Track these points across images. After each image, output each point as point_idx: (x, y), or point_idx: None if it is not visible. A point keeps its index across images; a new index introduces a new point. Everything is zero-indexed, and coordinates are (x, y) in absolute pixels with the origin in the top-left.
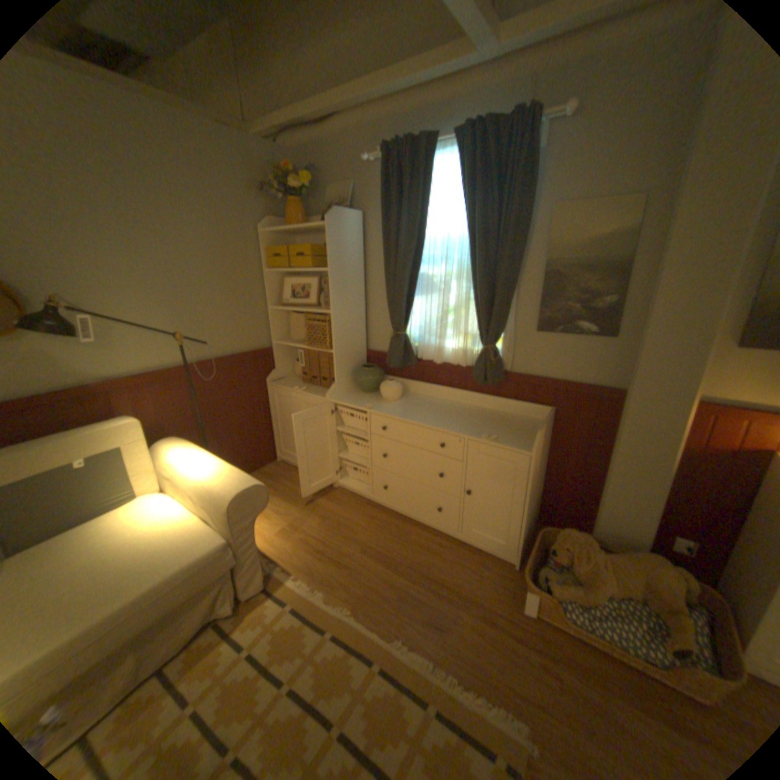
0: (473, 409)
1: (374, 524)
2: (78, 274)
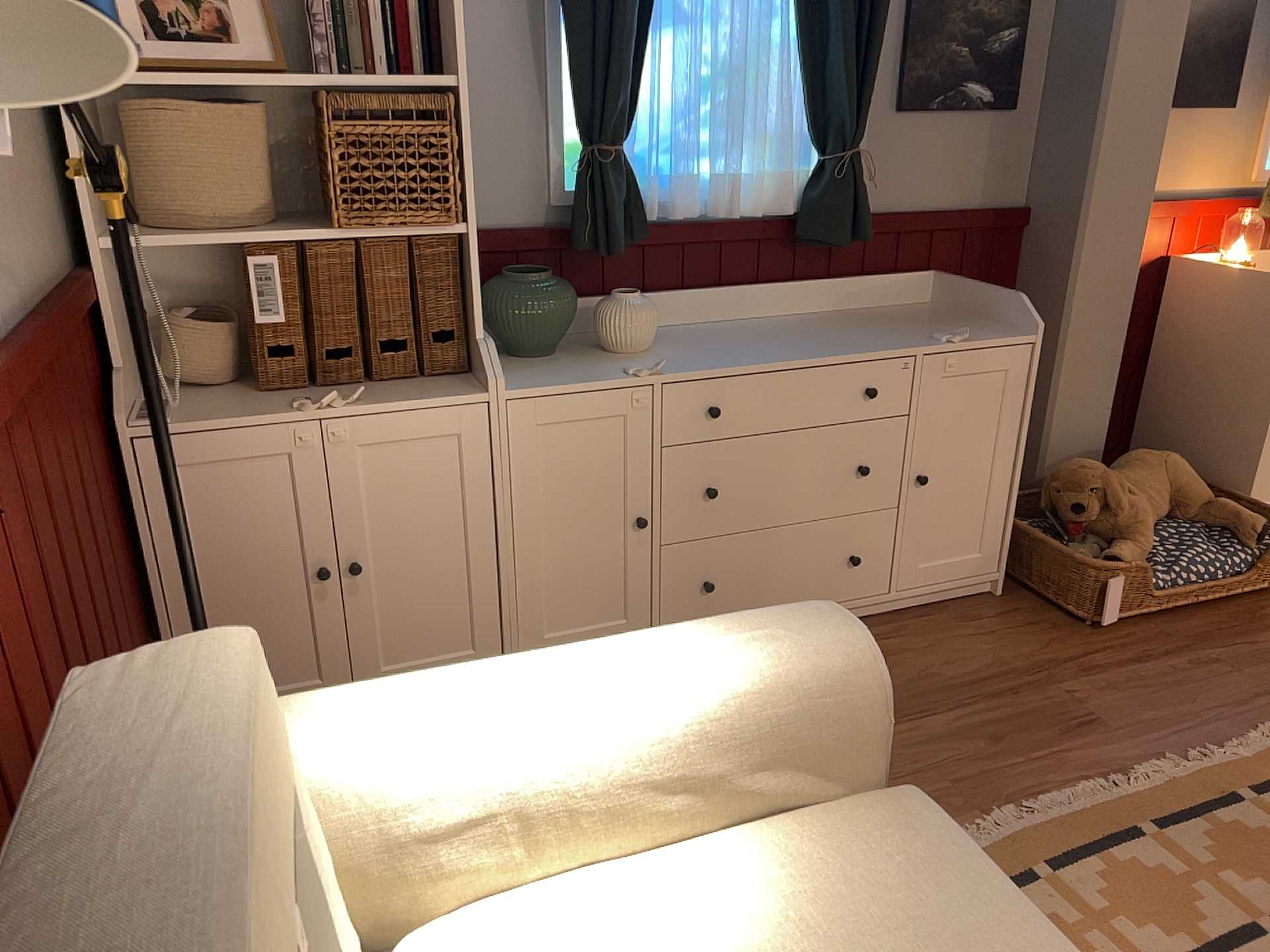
0: (803, 319)
1: None
2: None
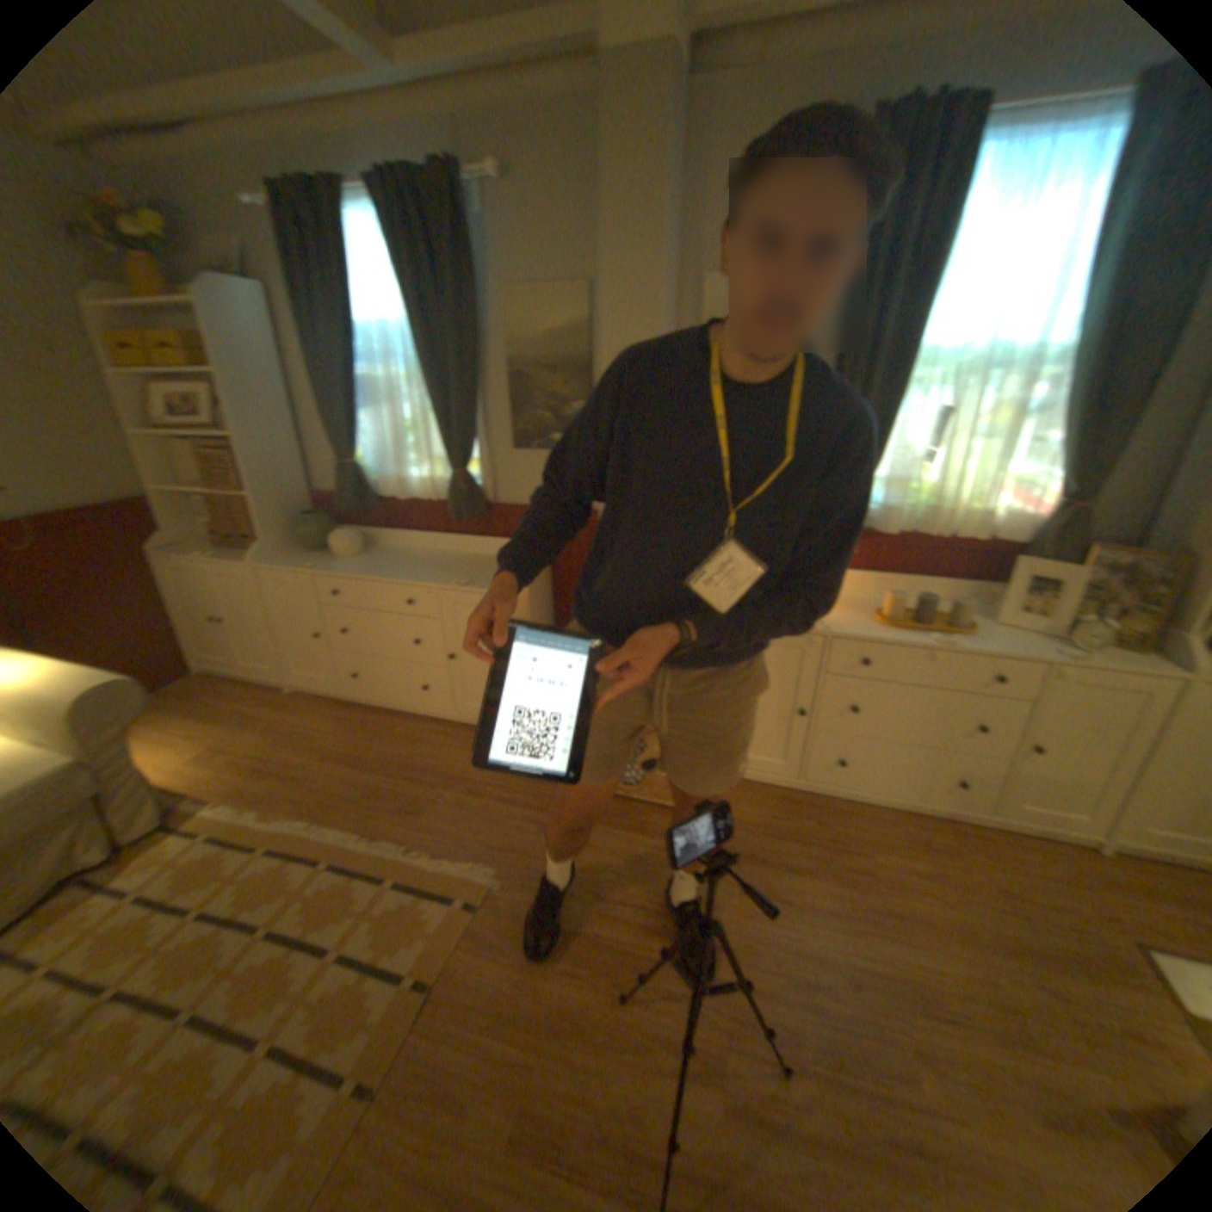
0: (457, 557)
1: (341, 727)
2: None
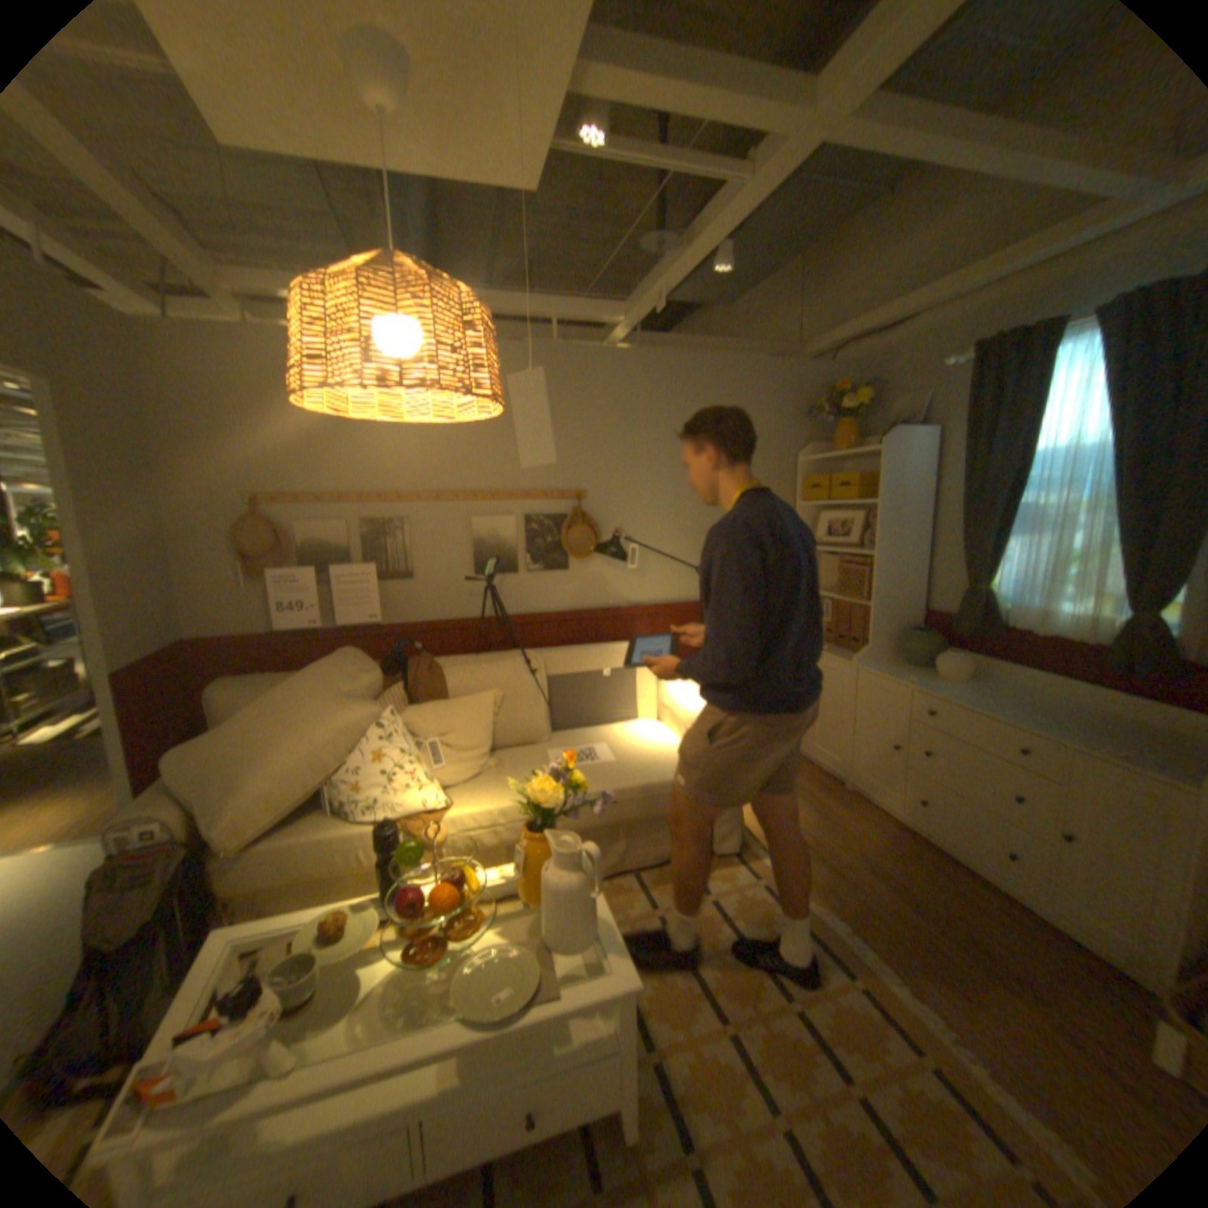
0: (1107, 717)
1: (898, 850)
2: (633, 511)
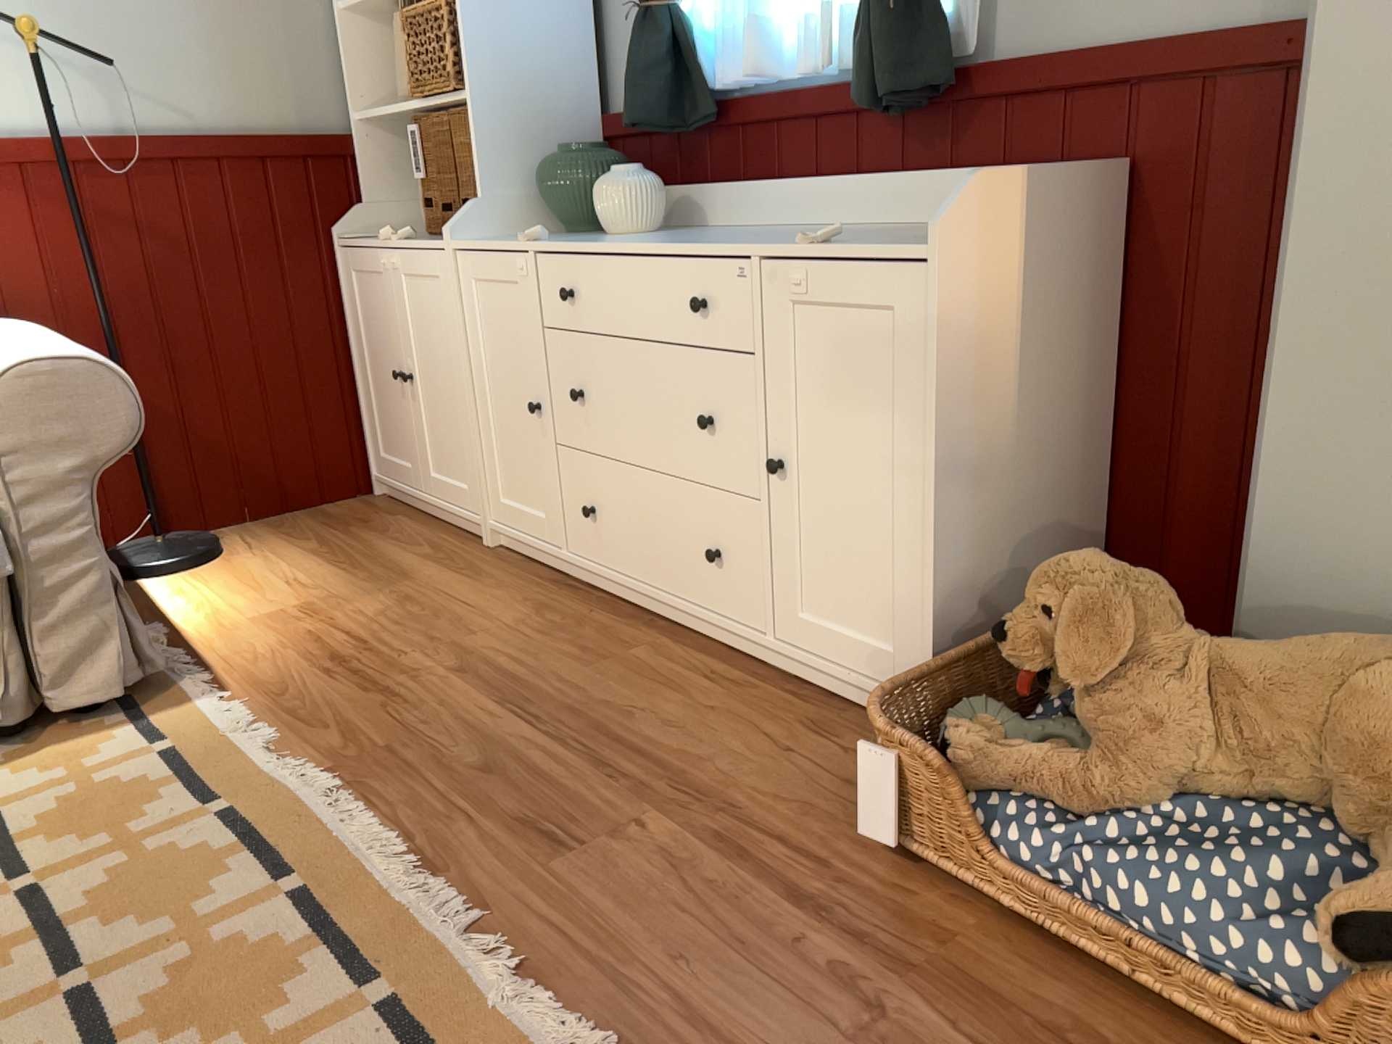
0: (864, 228)
1: (541, 619)
2: None
